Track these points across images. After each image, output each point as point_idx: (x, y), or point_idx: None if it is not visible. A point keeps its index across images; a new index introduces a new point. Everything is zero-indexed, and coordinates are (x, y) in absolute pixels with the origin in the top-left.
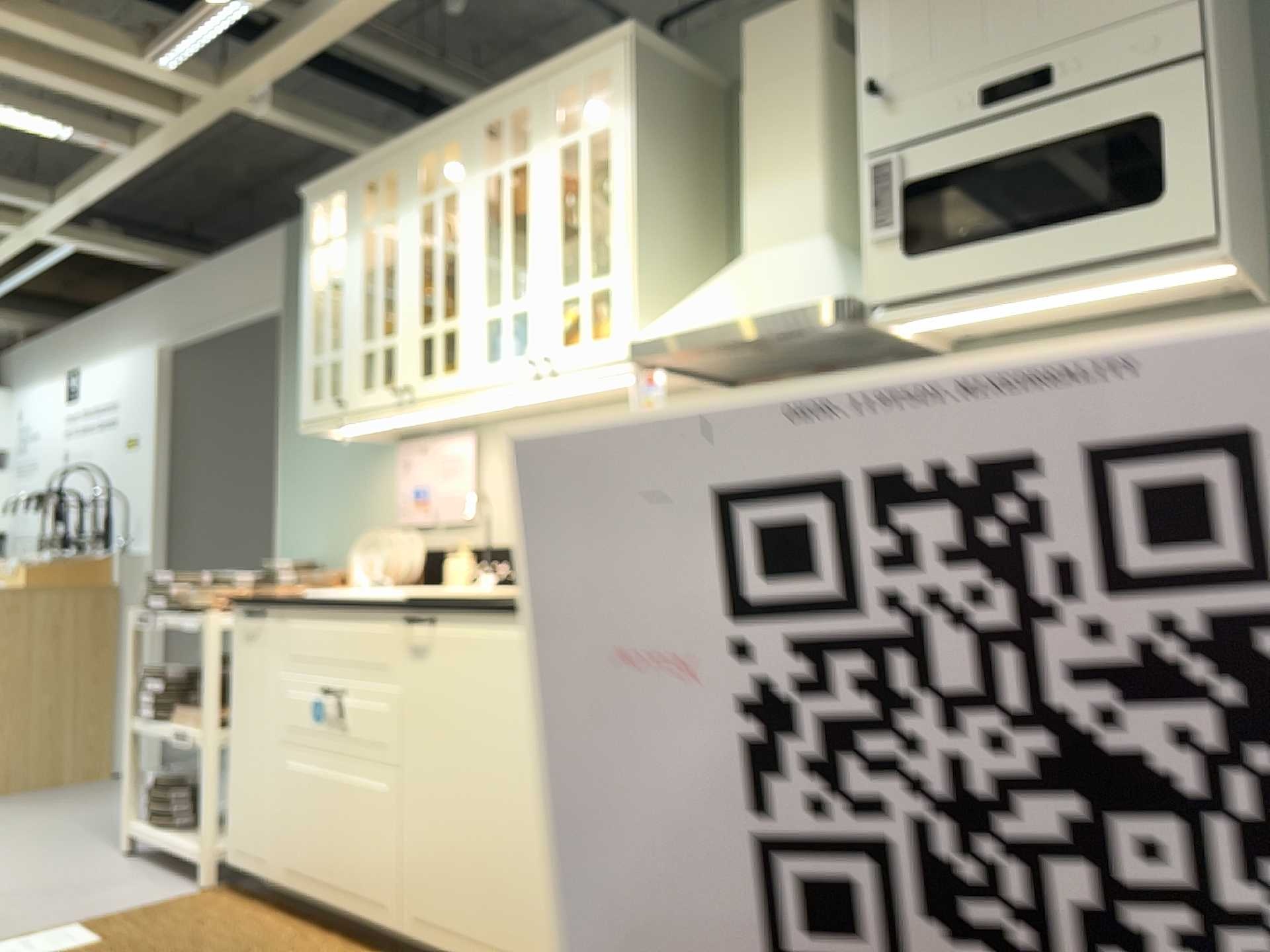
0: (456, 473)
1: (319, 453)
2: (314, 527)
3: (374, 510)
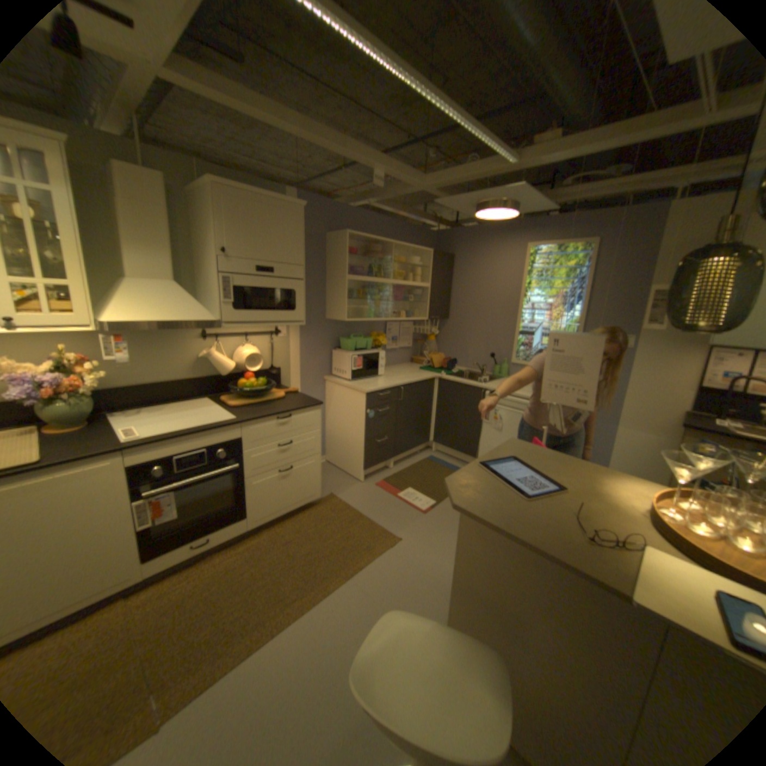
0: None
1: None
2: None
3: None
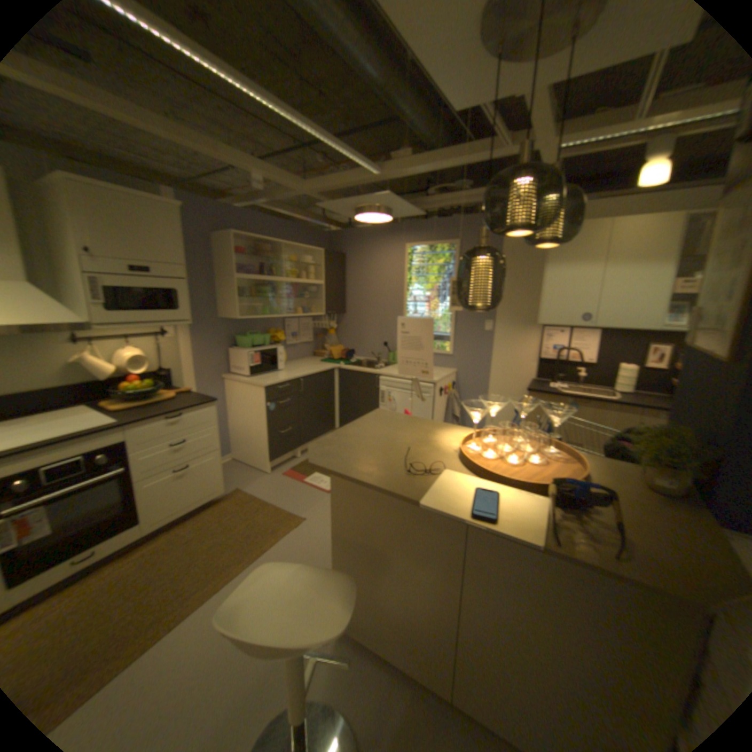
0: None
1: None
2: None
3: None
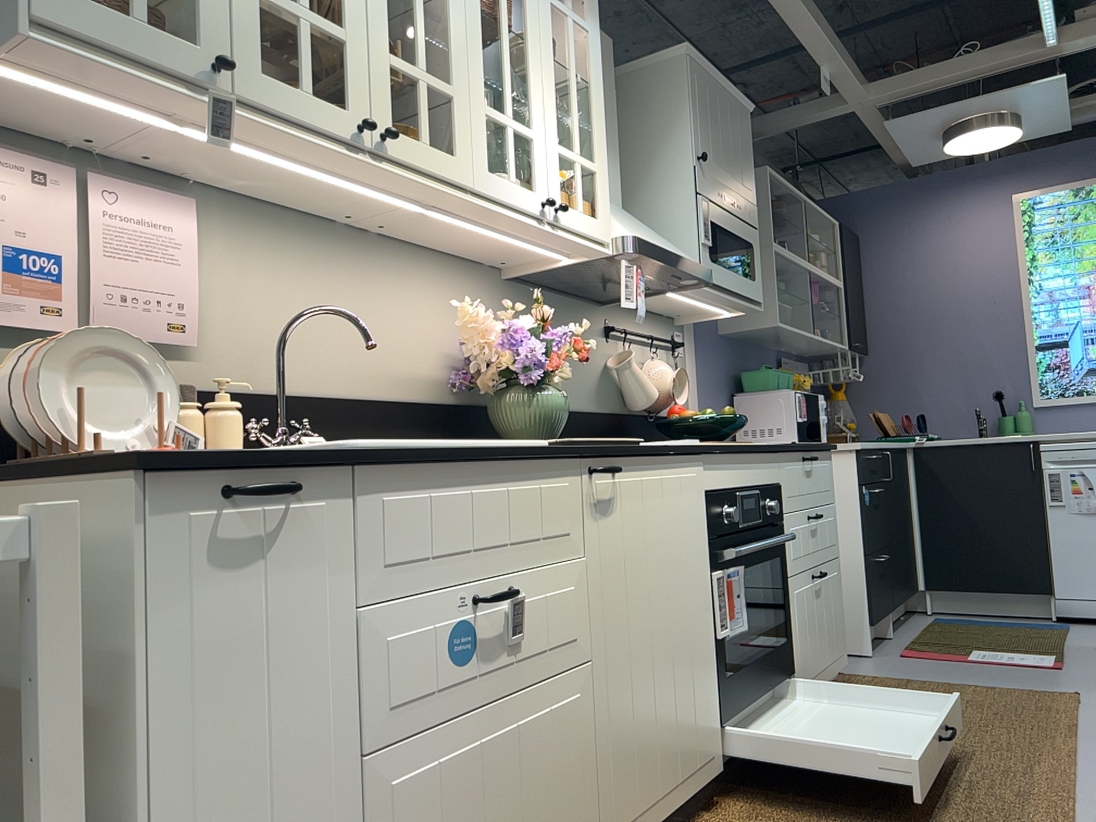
0: (158, 254)
1: None
2: None
3: None
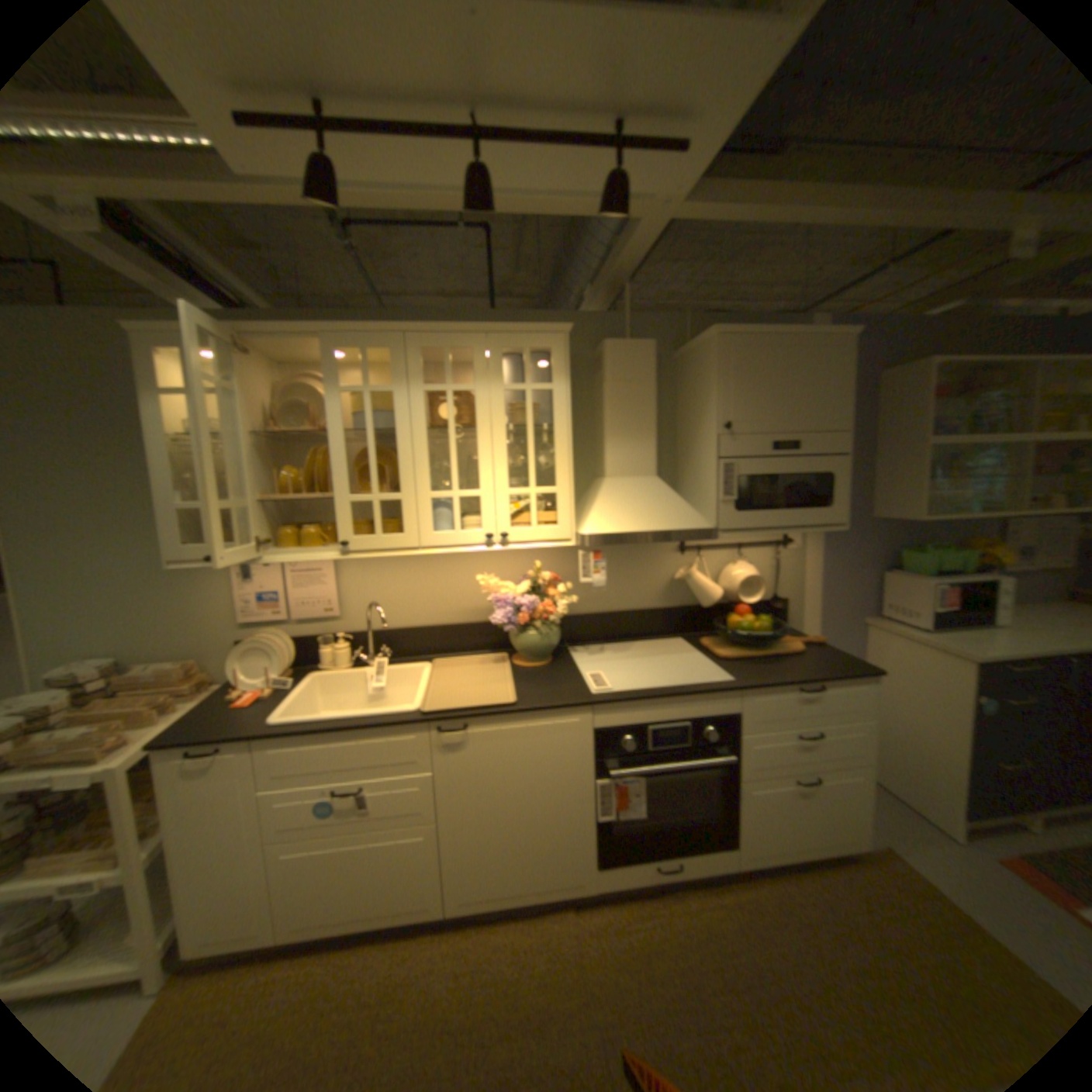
0: (318, 582)
1: (94, 561)
2: (96, 628)
3: (199, 610)
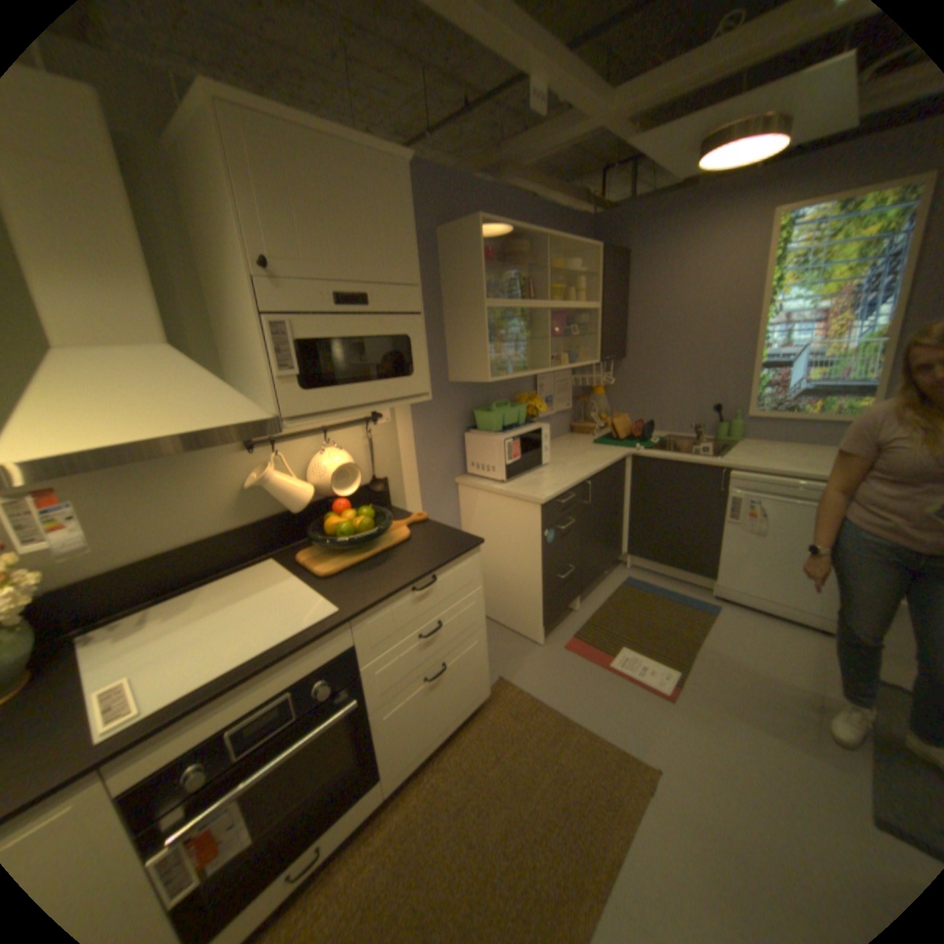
0: None
1: None
2: None
3: None
